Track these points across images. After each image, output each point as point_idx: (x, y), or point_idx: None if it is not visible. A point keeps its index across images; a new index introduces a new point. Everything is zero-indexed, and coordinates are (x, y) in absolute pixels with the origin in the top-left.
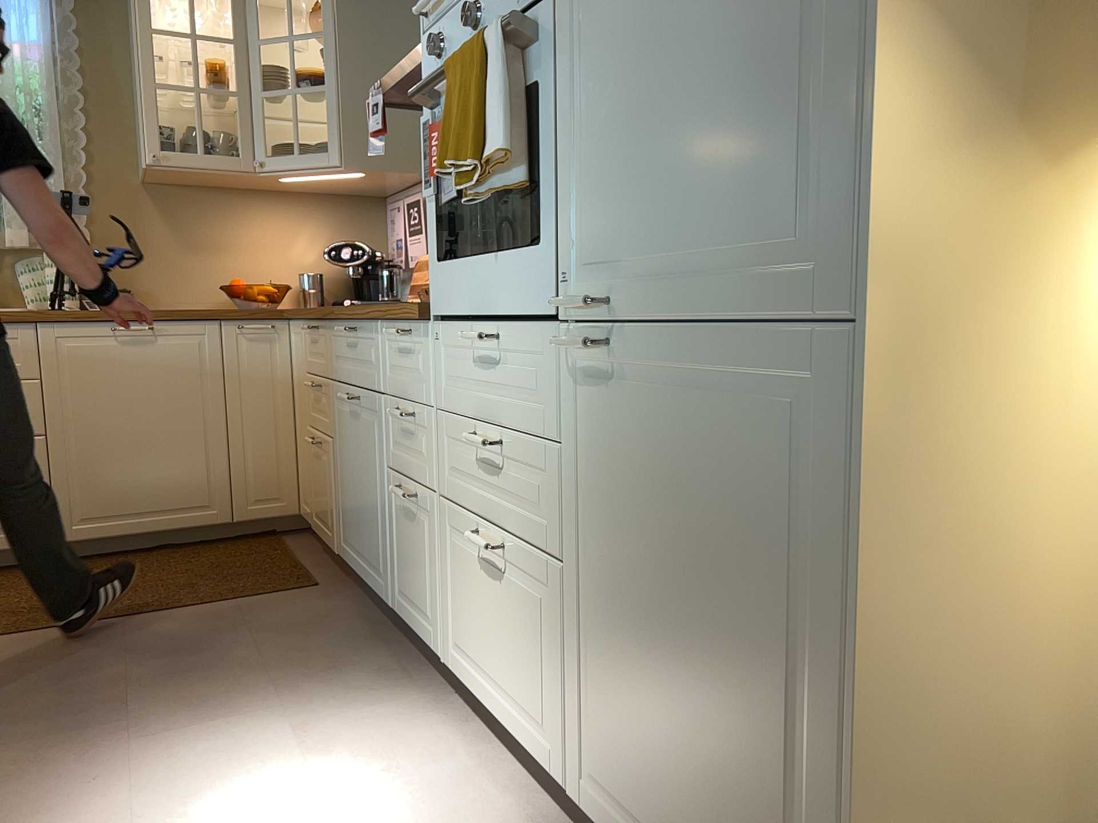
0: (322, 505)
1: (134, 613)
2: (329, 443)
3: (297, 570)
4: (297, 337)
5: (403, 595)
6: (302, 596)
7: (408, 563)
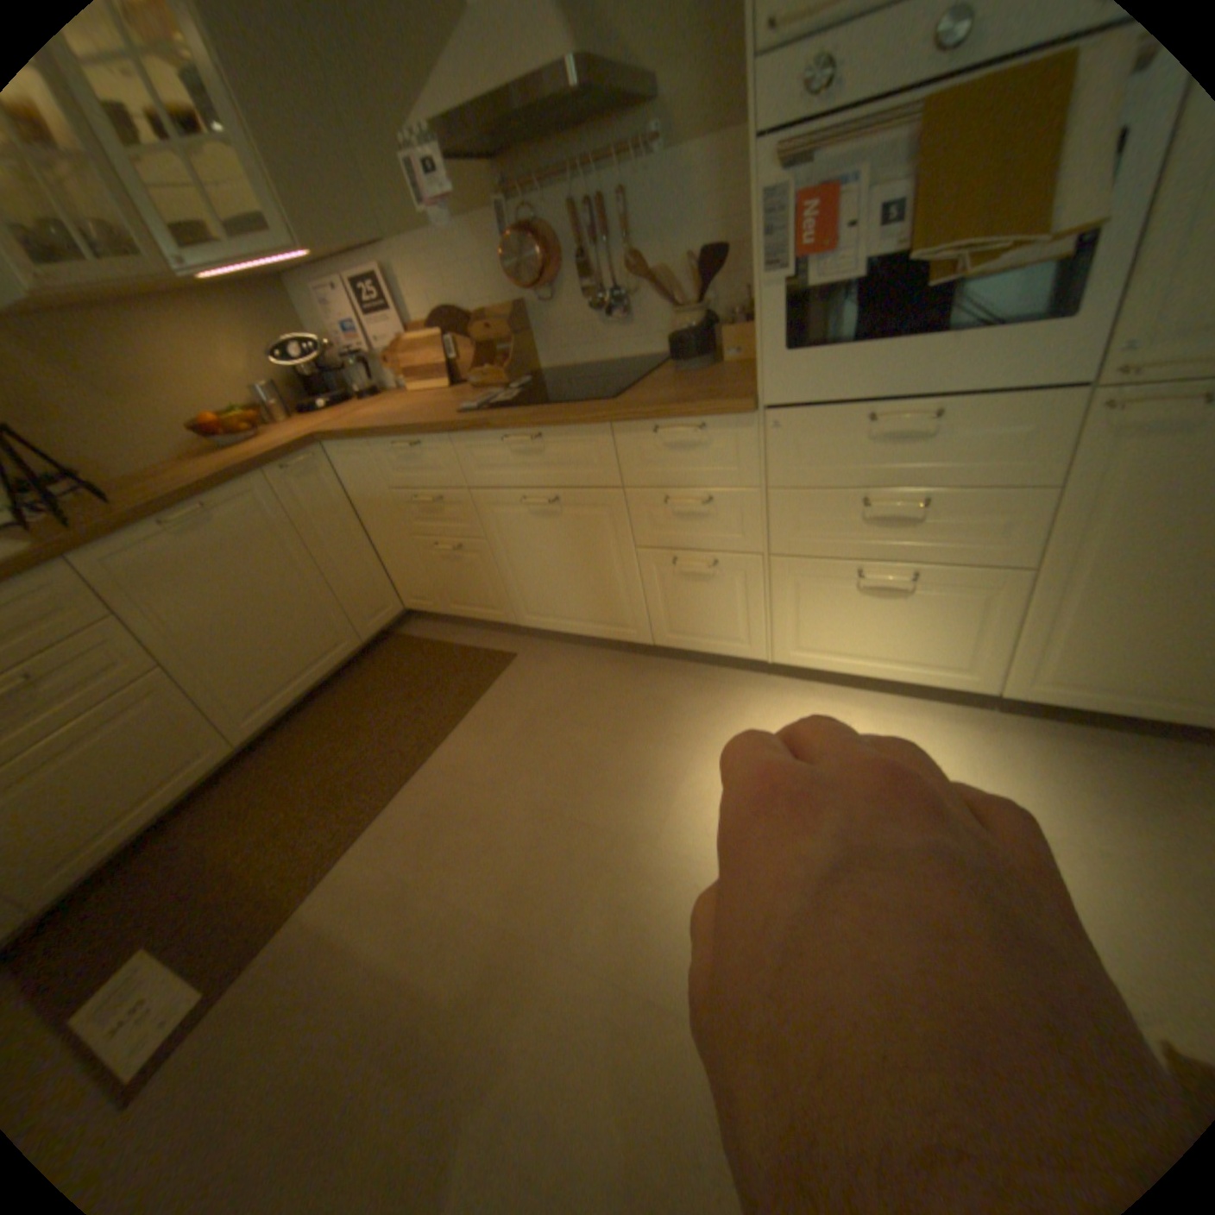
0: (466, 594)
1: (418, 757)
2: (475, 543)
3: (473, 651)
4: (352, 457)
5: (677, 631)
6: (519, 668)
7: (688, 609)
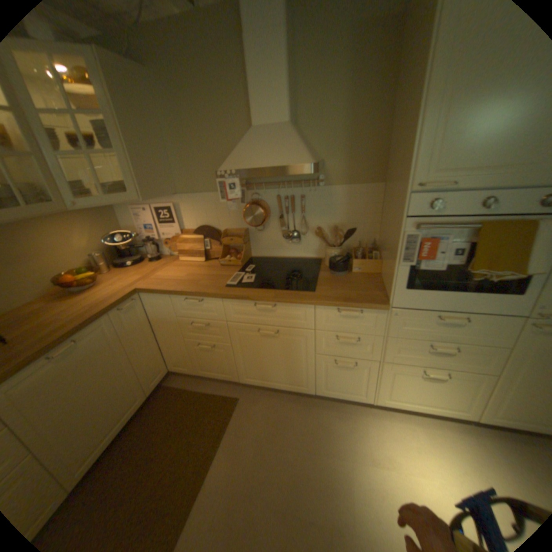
0: (211, 367)
1: (198, 481)
2: (224, 345)
3: (213, 397)
4: (158, 301)
5: (330, 390)
6: (242, 409)
7: (338, 381)
